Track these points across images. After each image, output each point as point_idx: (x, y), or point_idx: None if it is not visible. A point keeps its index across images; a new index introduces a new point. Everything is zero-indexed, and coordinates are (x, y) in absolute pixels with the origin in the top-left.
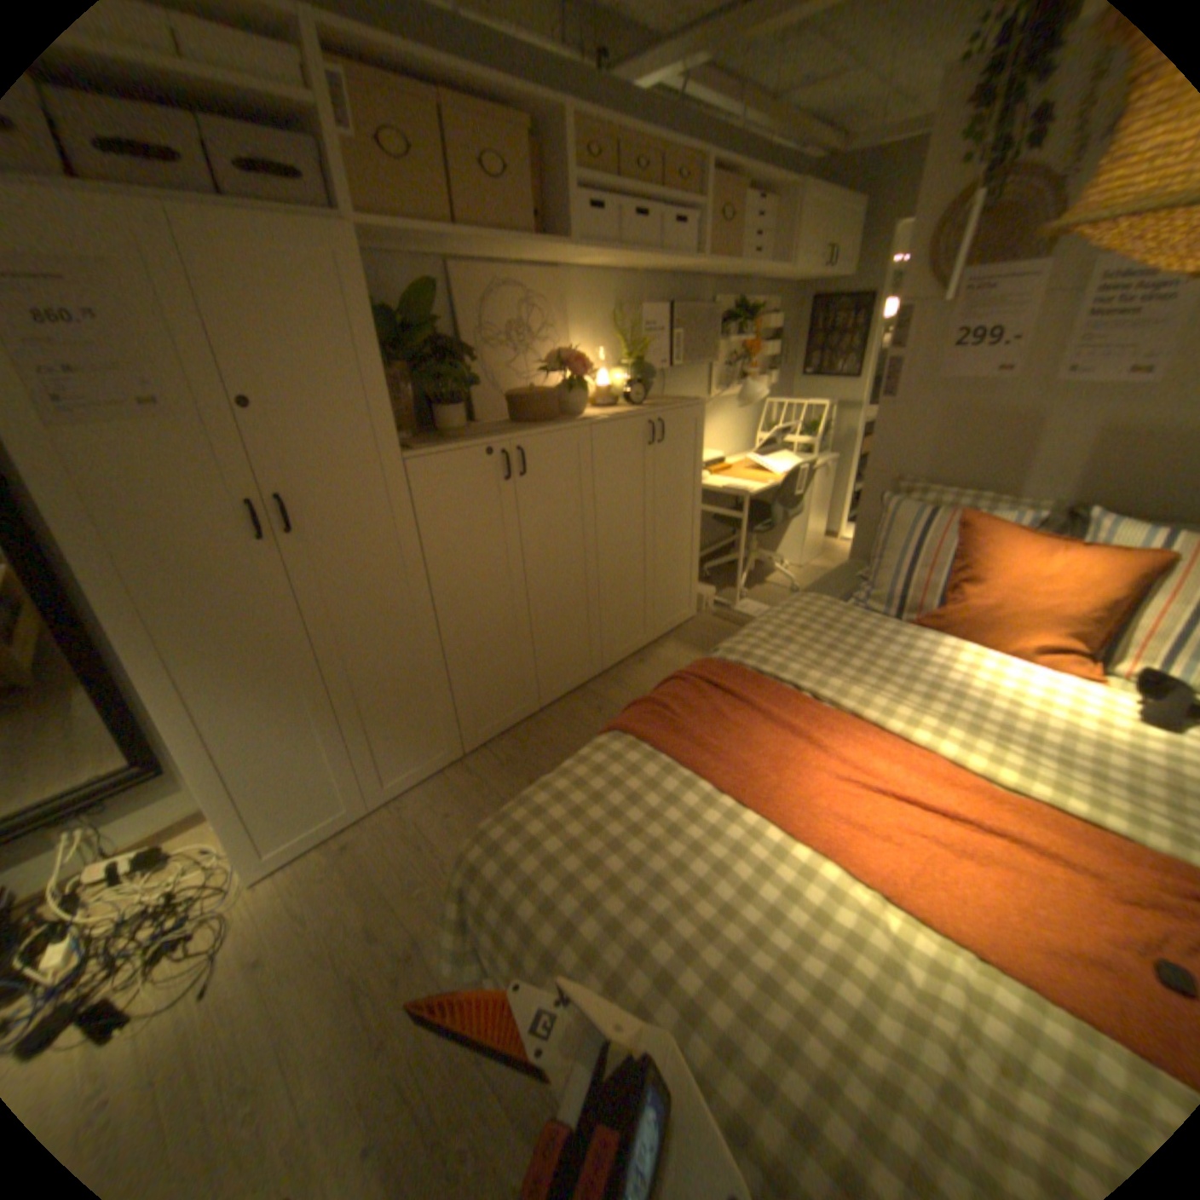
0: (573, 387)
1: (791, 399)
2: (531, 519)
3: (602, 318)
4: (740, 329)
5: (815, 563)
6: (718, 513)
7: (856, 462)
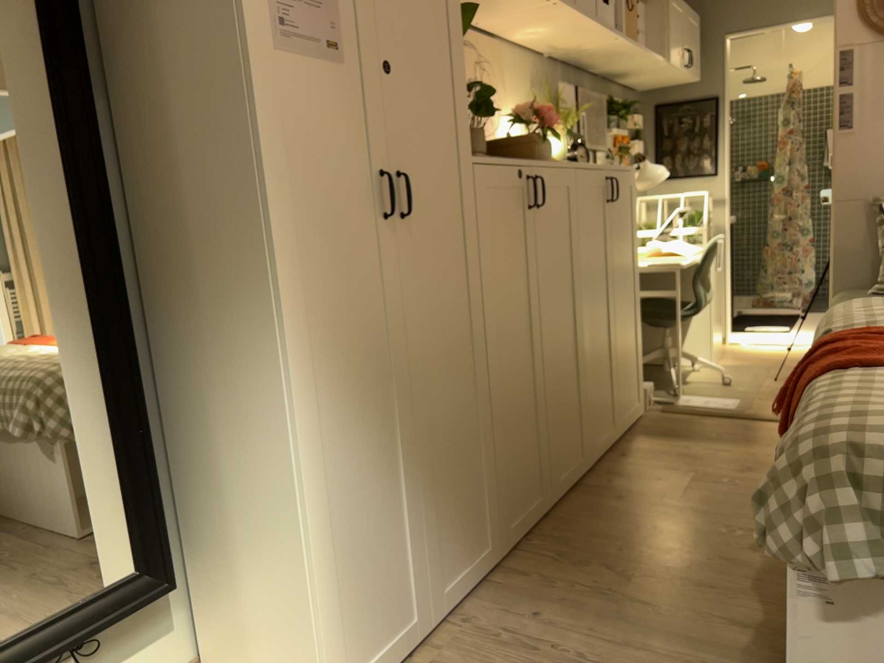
0: (543, 136)
1: (660, 195)
2: (544, 257)
3: (523, 92)
4: (612, 124)
5: (724, 361)
6: (645, 294)
7: (730, 258)
